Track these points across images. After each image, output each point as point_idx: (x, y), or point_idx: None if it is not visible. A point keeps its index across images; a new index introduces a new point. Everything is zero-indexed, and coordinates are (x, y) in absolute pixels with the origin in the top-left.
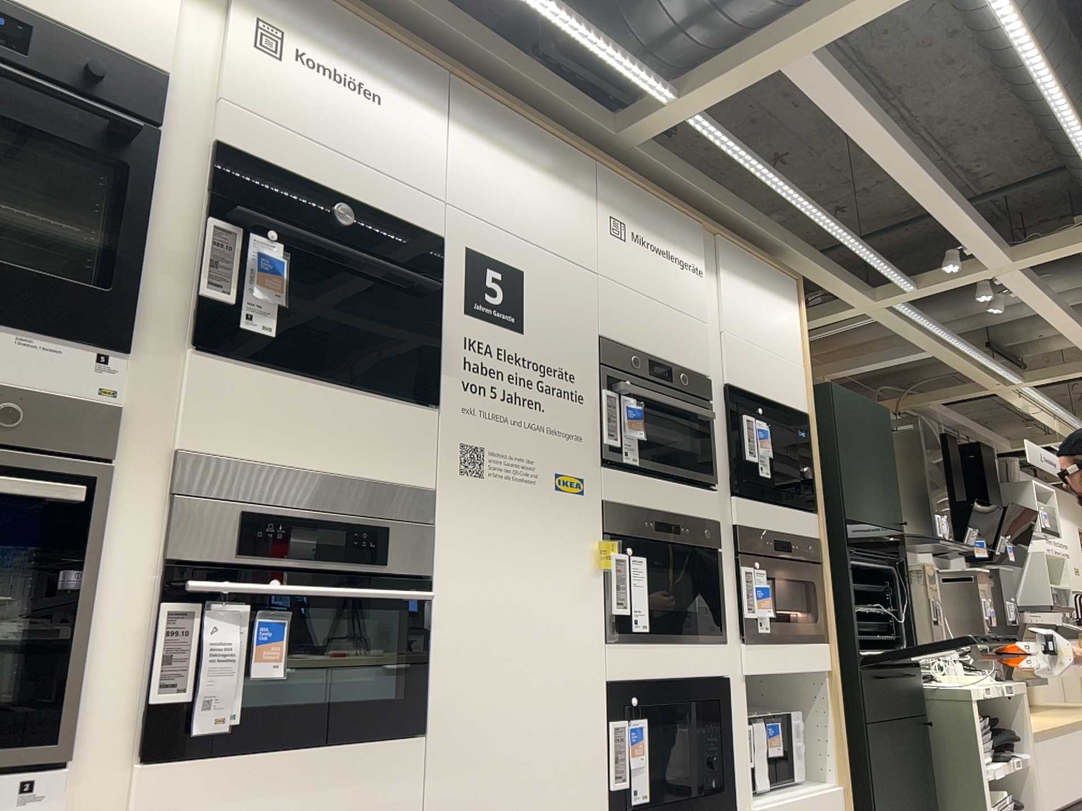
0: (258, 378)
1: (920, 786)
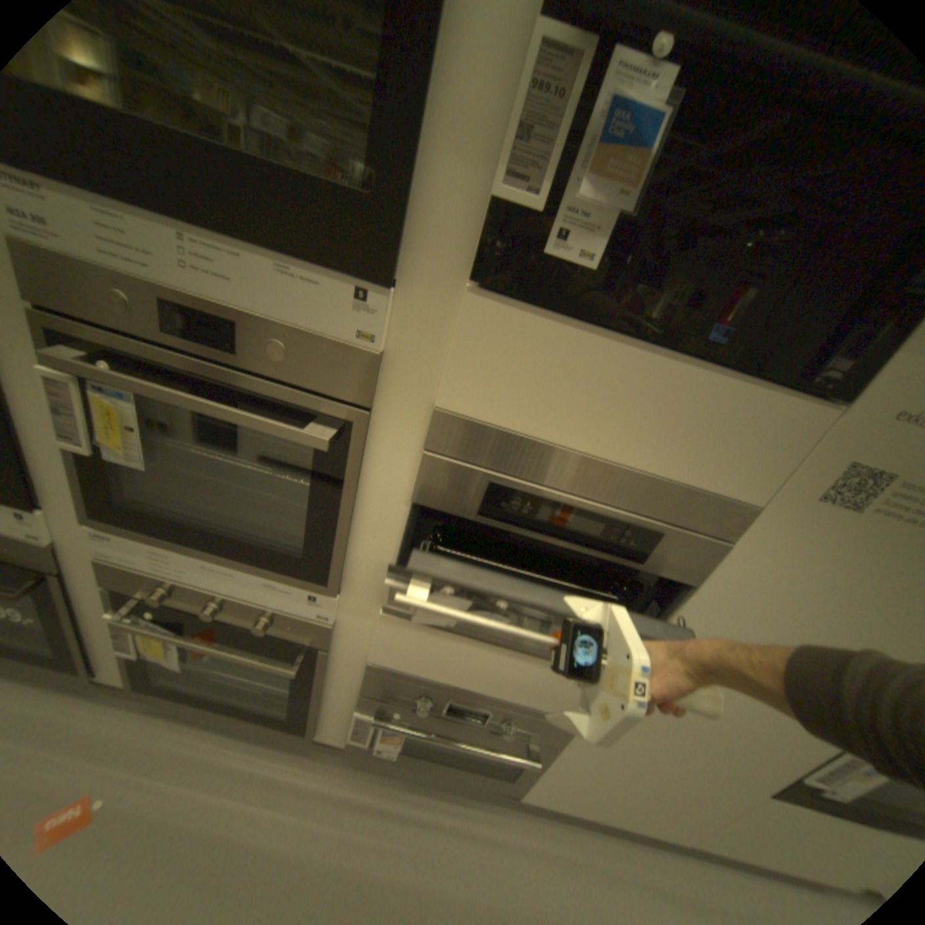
0: (550, 333)
1: None
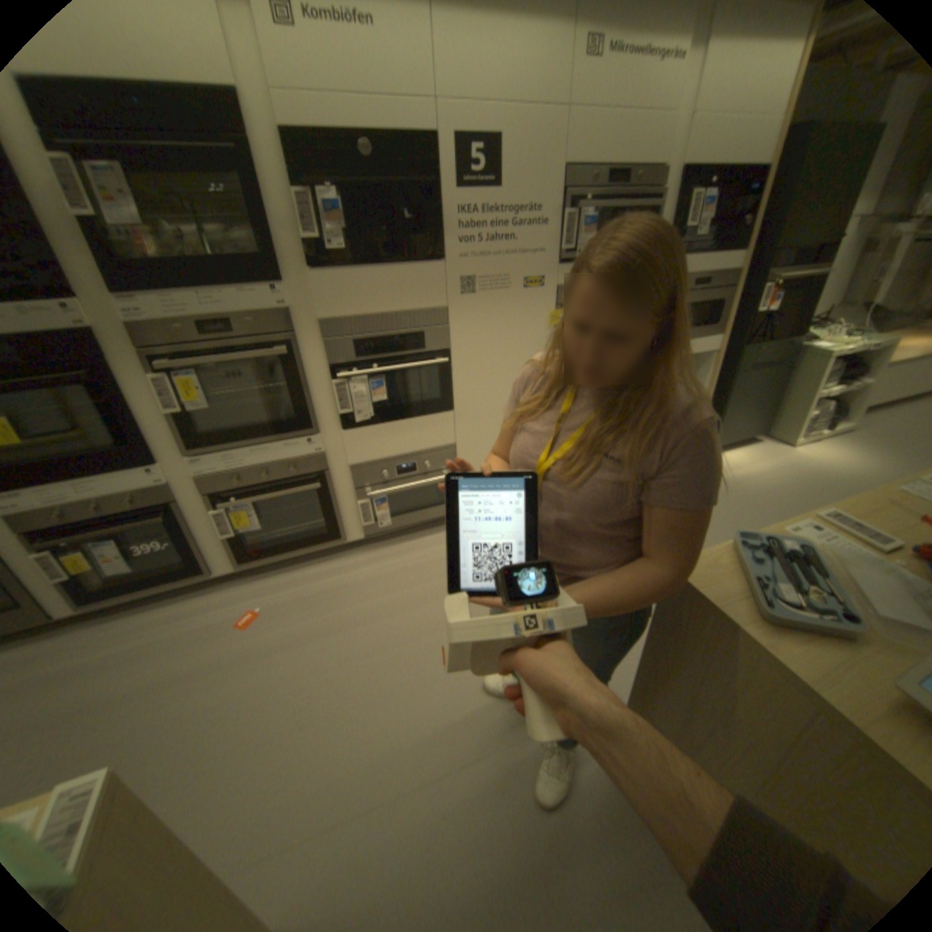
0: (342, 275)
1: (768, 400)
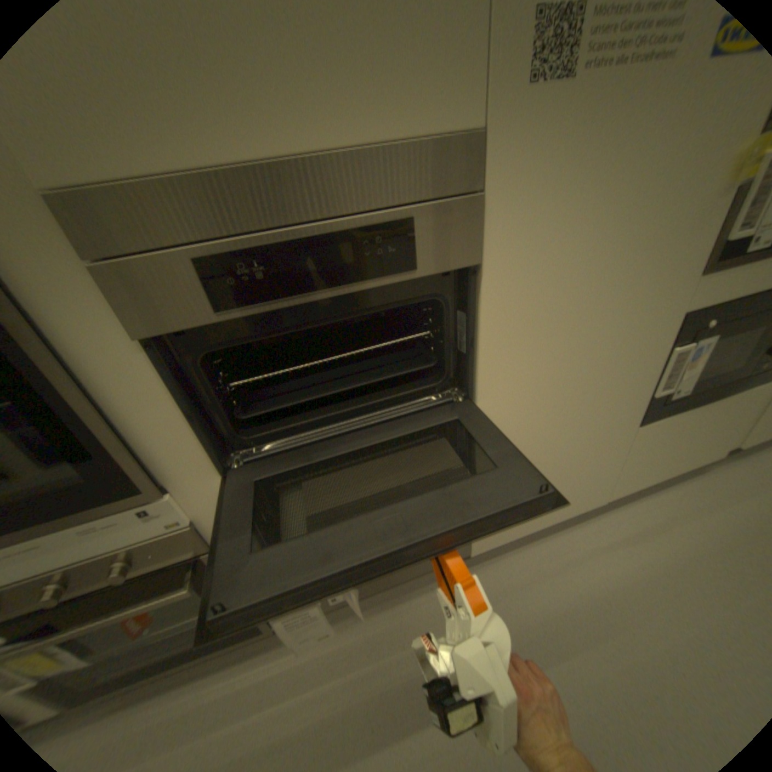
0: None
1: None
